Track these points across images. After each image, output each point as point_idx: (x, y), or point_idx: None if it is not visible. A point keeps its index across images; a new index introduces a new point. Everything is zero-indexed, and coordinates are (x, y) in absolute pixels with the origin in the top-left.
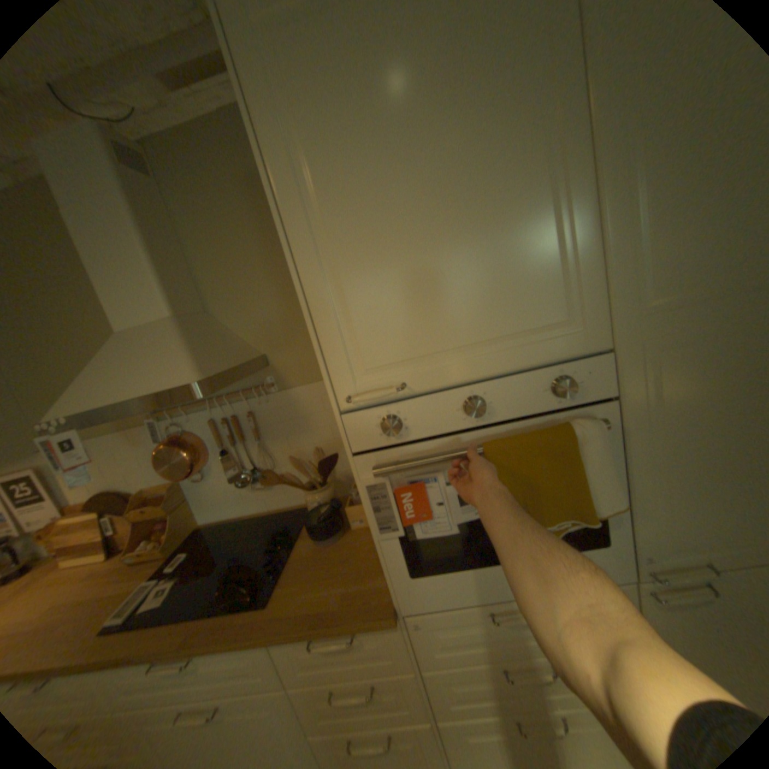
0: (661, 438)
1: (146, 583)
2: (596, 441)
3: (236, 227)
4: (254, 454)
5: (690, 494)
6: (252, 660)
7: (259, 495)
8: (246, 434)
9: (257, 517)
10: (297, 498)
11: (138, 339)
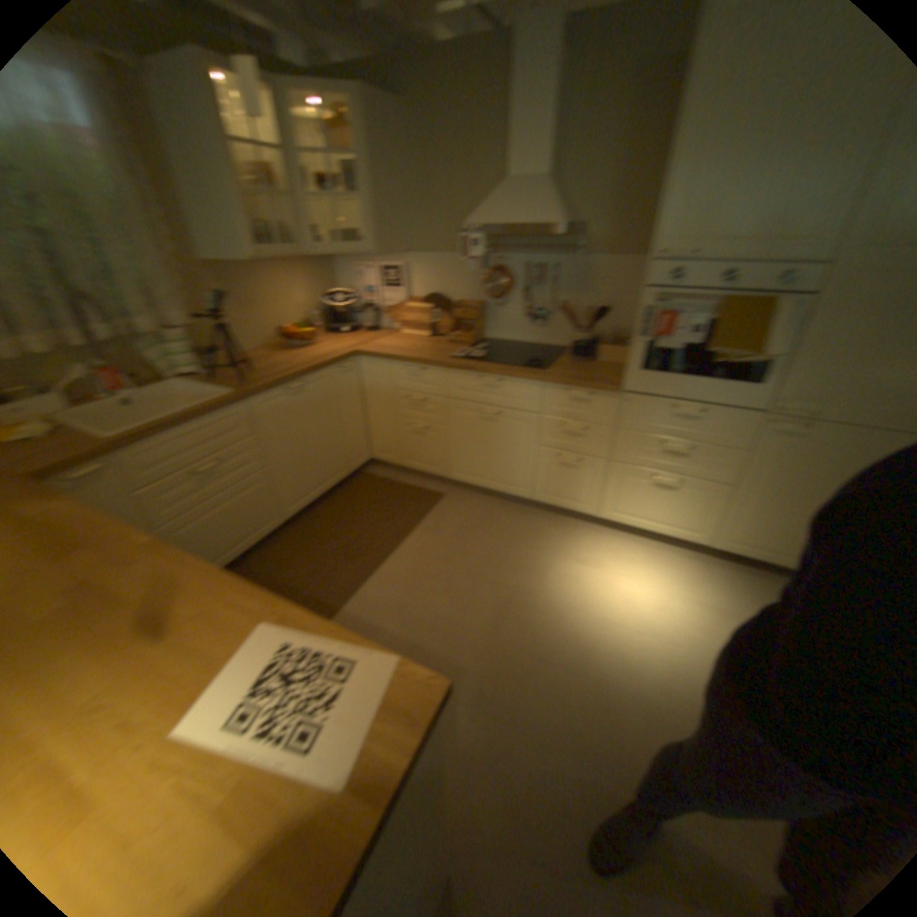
0: (829, 325)
1: (470, 348)
2: (788, 310)
3: (615, 108)
4: (547, 297)
5: (828, 365)
6: (534, 391)
7: (537, 329)
8: (548, 280)
9: (528, 344)
10: (561, 339)
11: (528, 185)
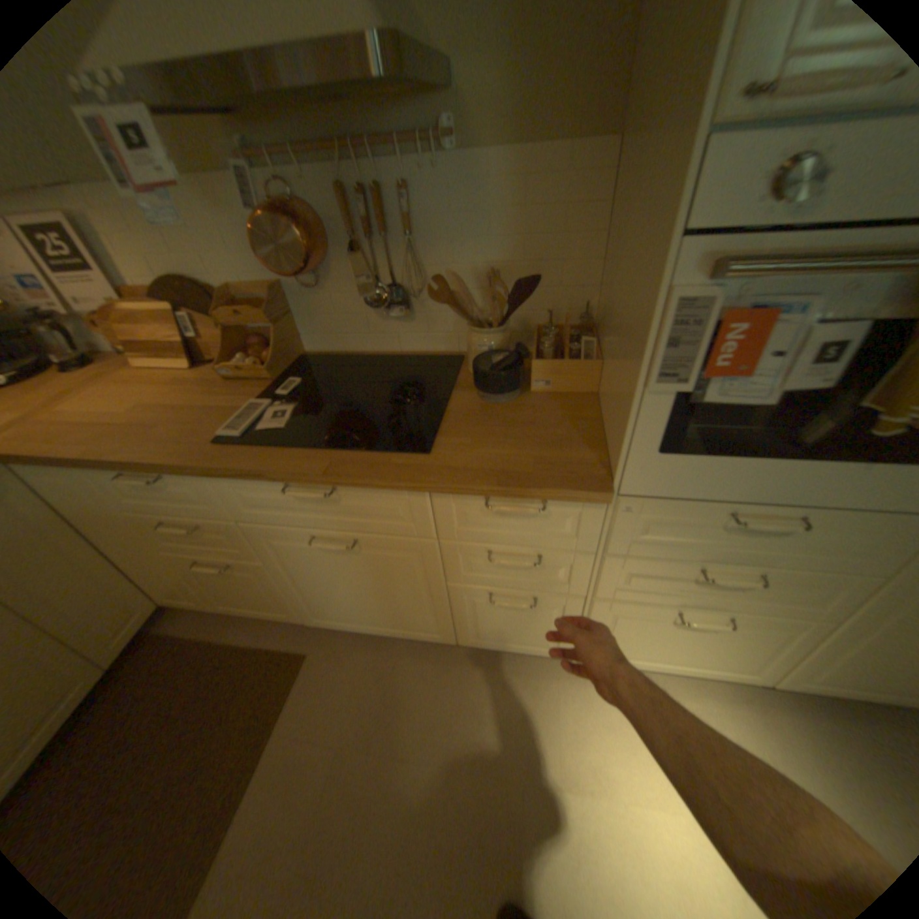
0: None
1: (257, 401)
2: None
3: None
4: (396, 261)
5: None
6: (409, 503)
7: (393, 326)
8: (390, 223)
9: (385, 356)
10: (444, 340)
11: None
